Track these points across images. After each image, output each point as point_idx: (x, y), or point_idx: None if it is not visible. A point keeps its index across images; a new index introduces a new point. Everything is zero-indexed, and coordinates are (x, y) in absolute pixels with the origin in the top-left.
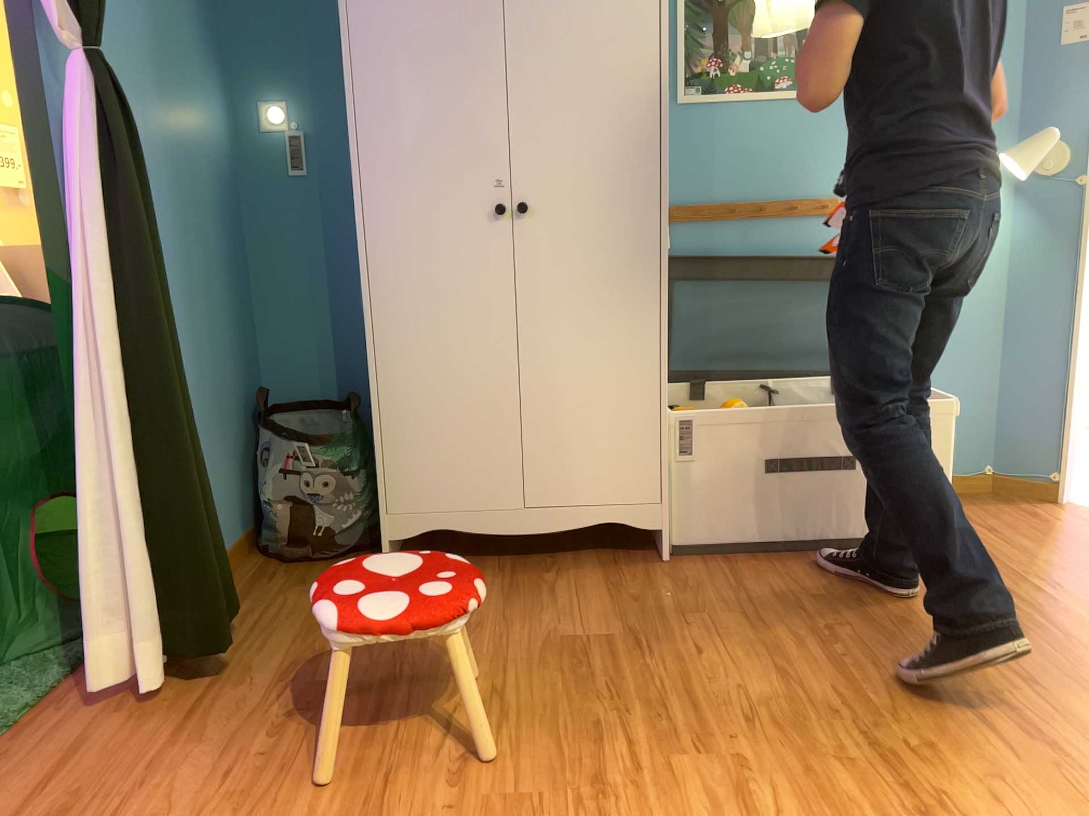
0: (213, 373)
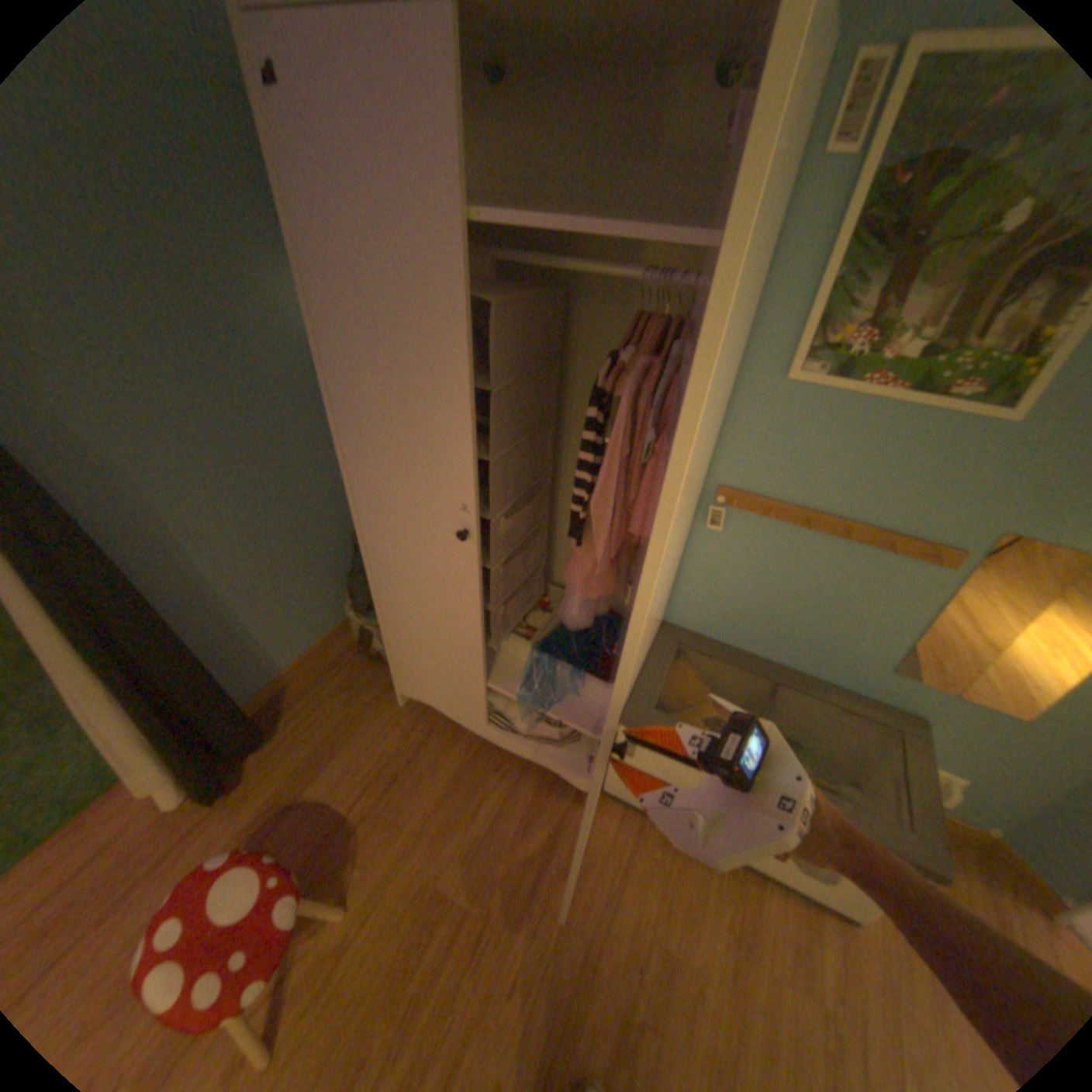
0: (296, 538)
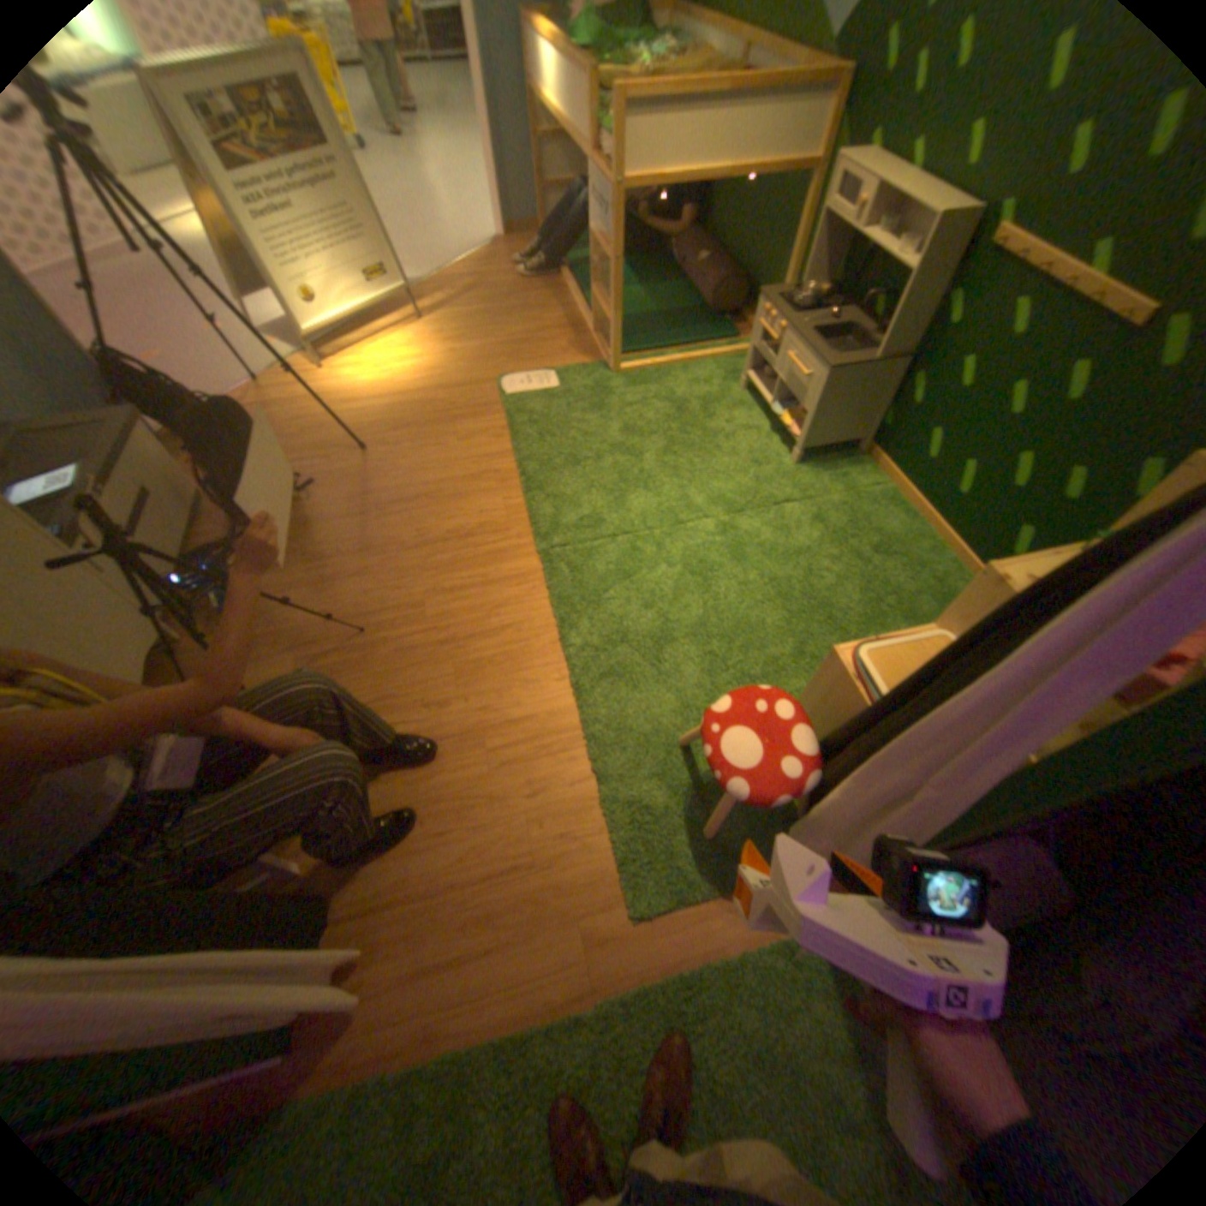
0: None
